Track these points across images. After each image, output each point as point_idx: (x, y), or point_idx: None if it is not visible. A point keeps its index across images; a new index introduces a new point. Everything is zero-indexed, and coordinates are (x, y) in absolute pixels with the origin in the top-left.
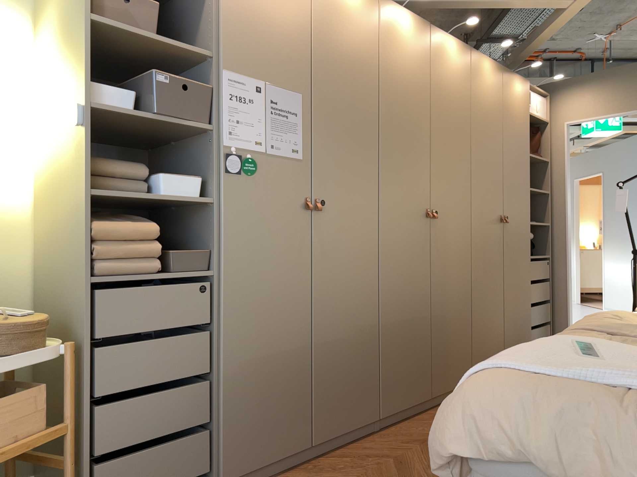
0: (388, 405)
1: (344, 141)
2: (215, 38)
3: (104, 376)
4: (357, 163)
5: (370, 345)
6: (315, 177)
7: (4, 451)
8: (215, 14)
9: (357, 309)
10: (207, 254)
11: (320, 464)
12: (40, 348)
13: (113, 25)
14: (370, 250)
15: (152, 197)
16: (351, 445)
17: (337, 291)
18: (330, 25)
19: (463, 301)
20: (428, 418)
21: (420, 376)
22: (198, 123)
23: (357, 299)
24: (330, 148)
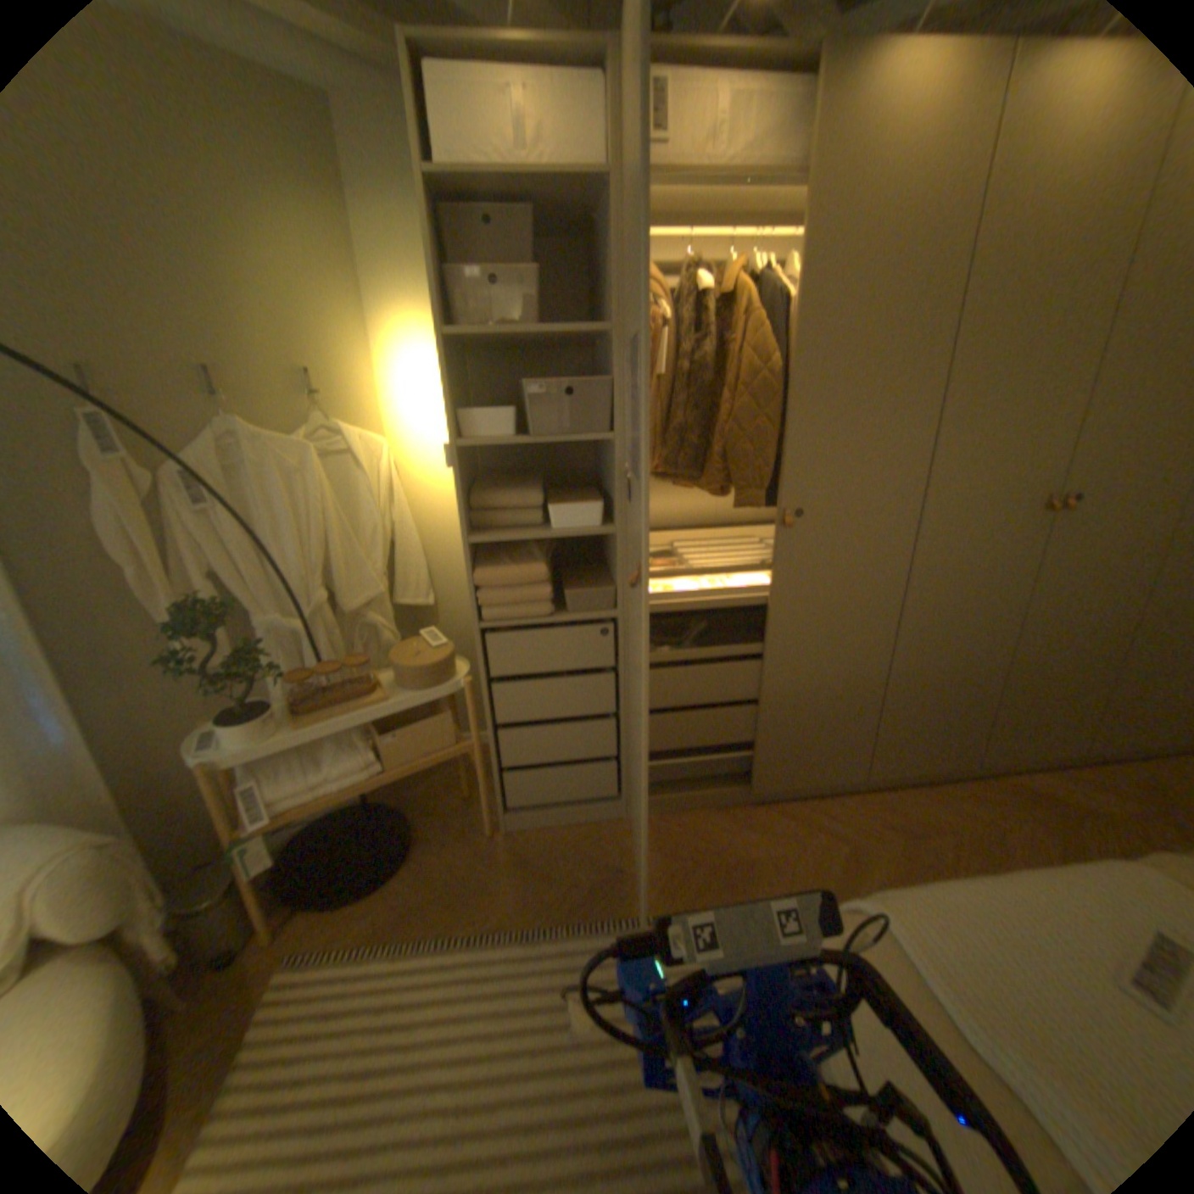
0: (886, 771)
1: (855, 409)
2: (613, 302)
3: (504, 708)
4: (881, 441)
5: (864, 700)
6: (785, 479)
7: (419, 763)
8: (612, 259)
9: (847, 655)
10: (612, 594)
11: (757, 817)
12: (447, 681)
13: (480, 325)
14: (887, 576)
15: (545, 532)
16: (812, 802)
17: (811, 634)
18: (850, 187)
19: (1103, 644)
20: (958, 798)
21: (960, 743)
22: (592, 435)
23: (849, 643)
24: (822, 427)
